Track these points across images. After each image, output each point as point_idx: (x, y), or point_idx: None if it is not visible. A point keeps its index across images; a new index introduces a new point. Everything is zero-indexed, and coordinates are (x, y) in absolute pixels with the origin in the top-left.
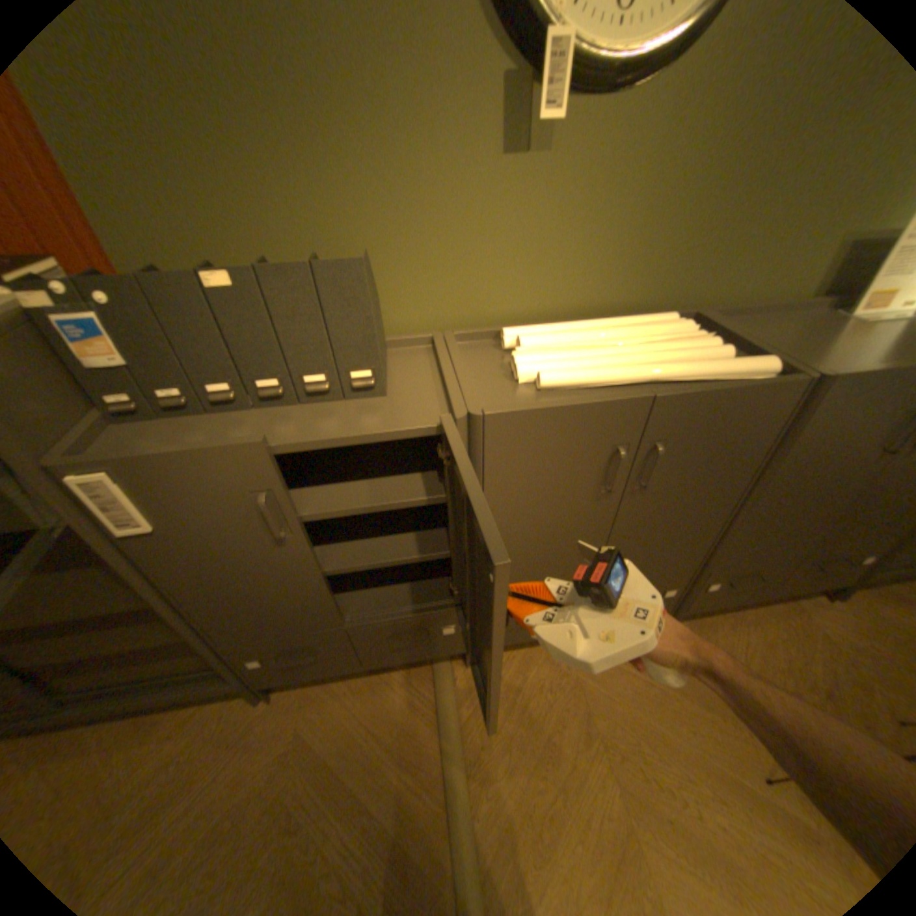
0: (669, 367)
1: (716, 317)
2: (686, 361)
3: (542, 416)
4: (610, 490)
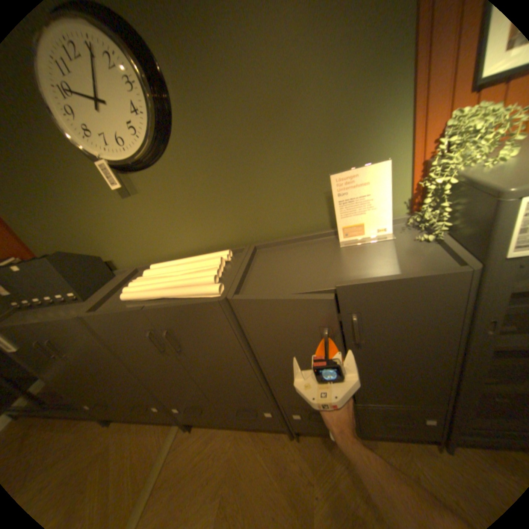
0: (167, 291)
1: (248, 251)
2: (180, 287)
3: (101, 318)
4: (164, 351)
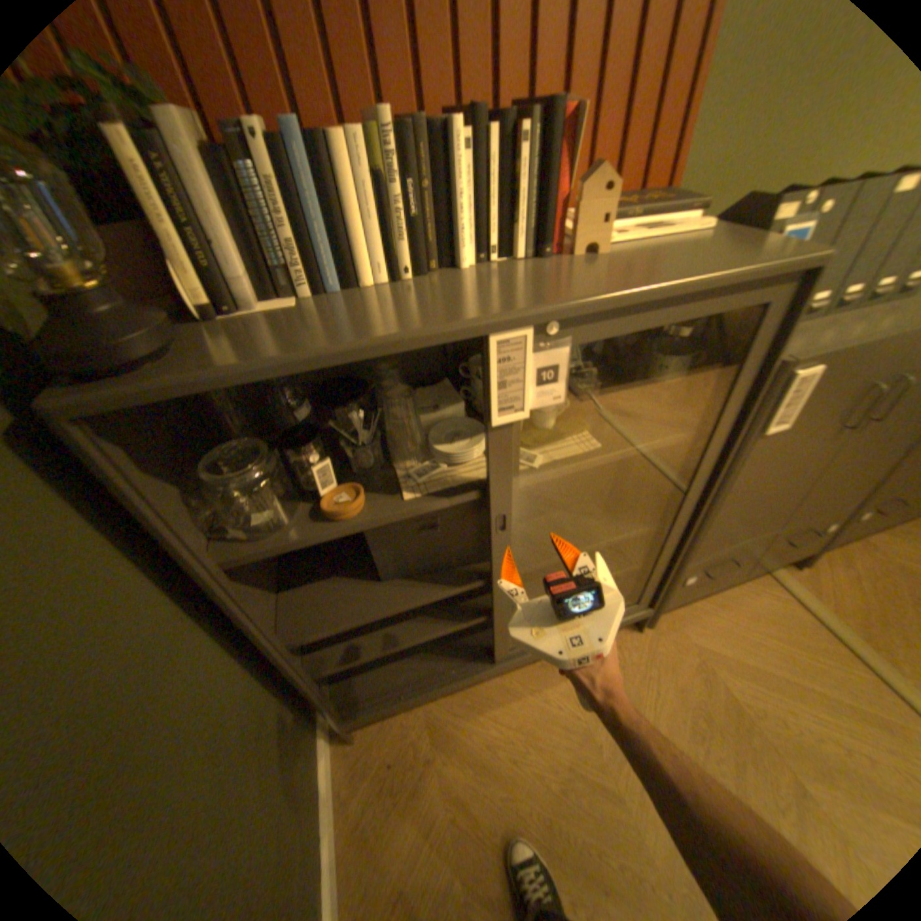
0: None
1: None
2: None
3: None
4: None
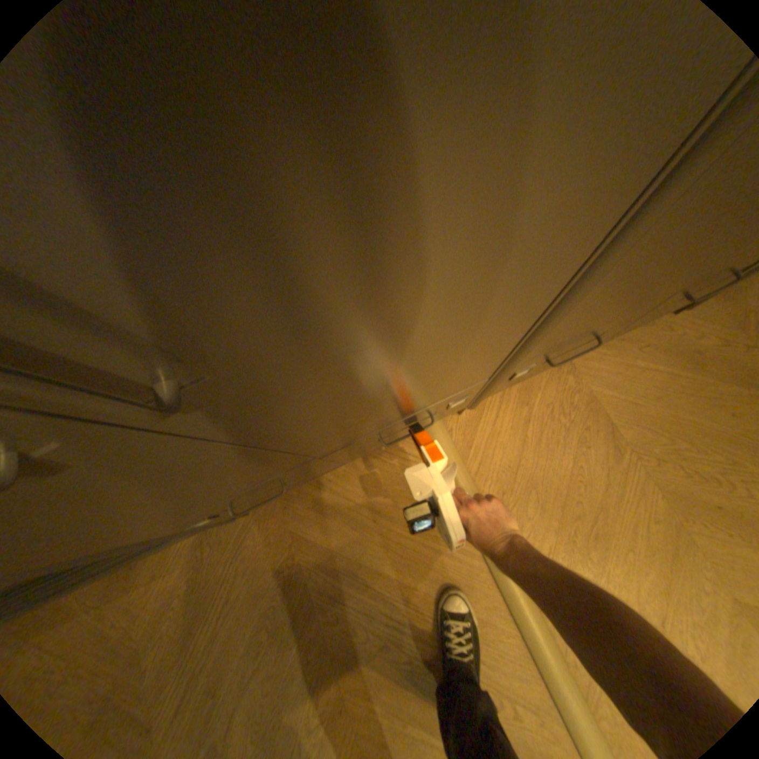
0: None
1: None
2: None
3: None
4: None
